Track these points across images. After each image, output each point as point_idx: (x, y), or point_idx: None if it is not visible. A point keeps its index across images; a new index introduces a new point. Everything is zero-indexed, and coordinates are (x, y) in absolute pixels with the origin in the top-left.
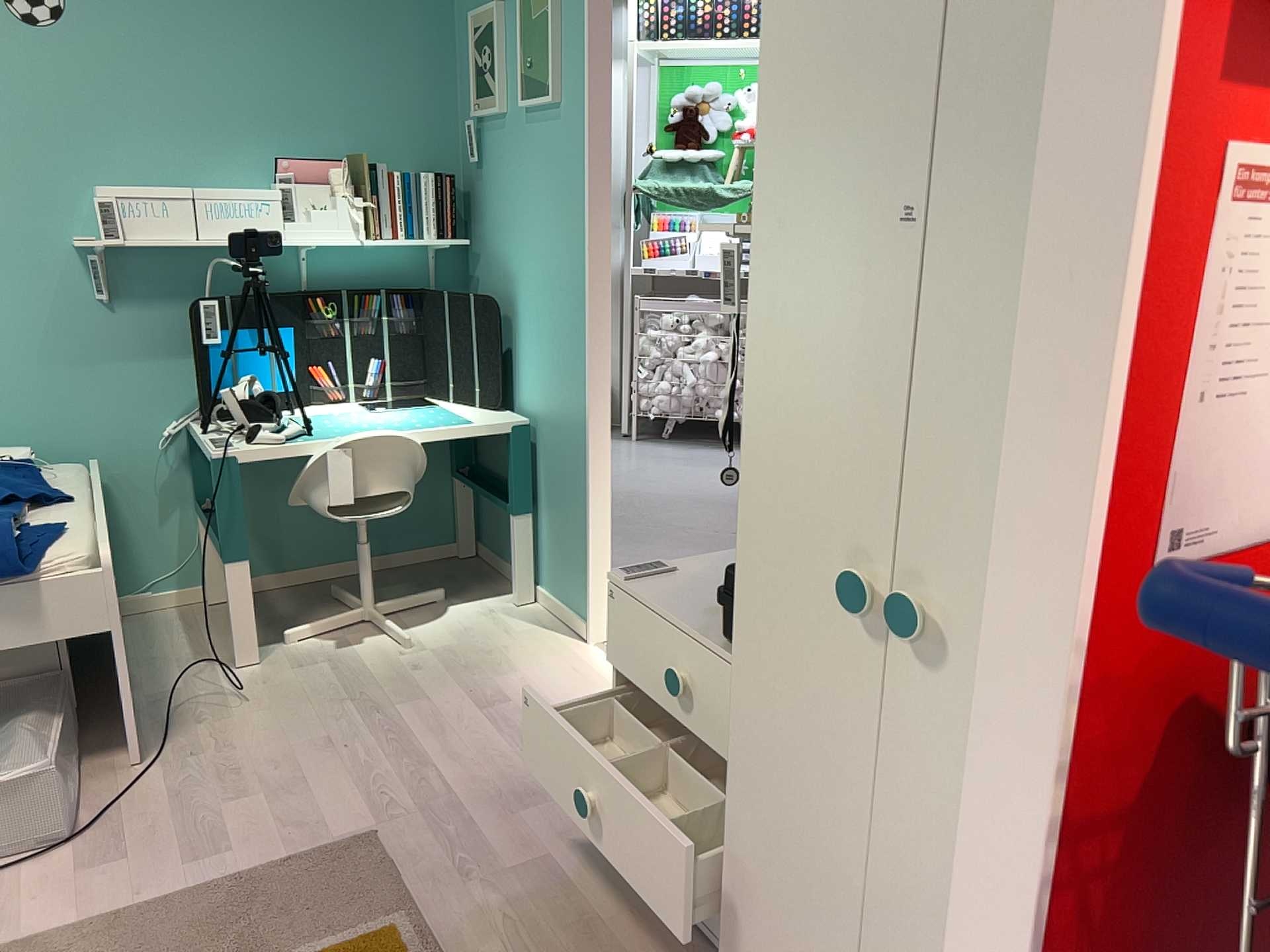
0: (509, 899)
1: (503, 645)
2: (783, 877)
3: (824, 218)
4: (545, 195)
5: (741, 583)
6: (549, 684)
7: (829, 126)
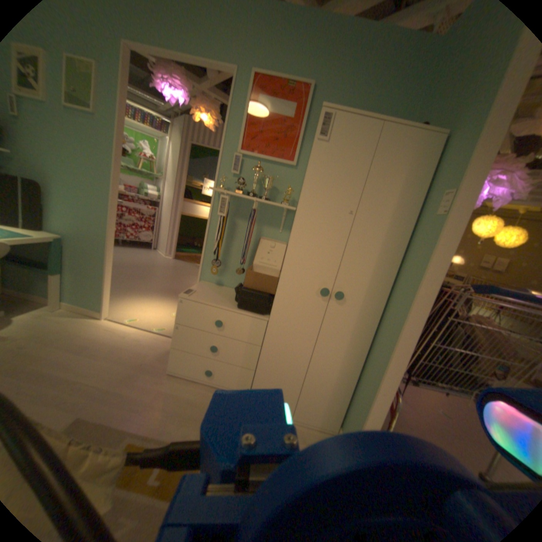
0: (160, 410)
1: (61, 329)
2: (281, 361)
3: (324, 210)
4: (79, 149)
5: (277, 294)
6: (99, 338)
7: (329, 190)
